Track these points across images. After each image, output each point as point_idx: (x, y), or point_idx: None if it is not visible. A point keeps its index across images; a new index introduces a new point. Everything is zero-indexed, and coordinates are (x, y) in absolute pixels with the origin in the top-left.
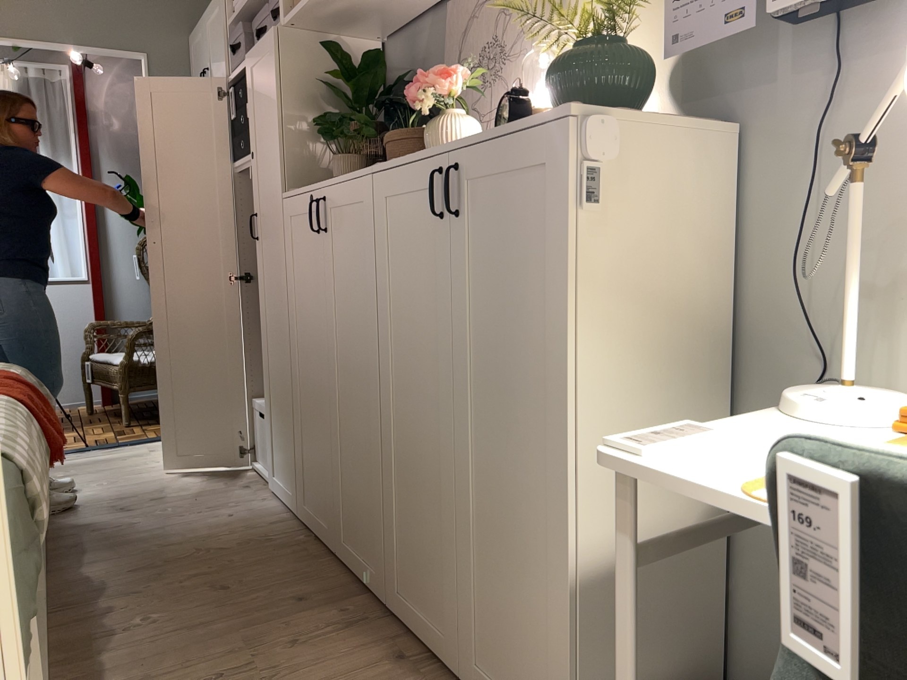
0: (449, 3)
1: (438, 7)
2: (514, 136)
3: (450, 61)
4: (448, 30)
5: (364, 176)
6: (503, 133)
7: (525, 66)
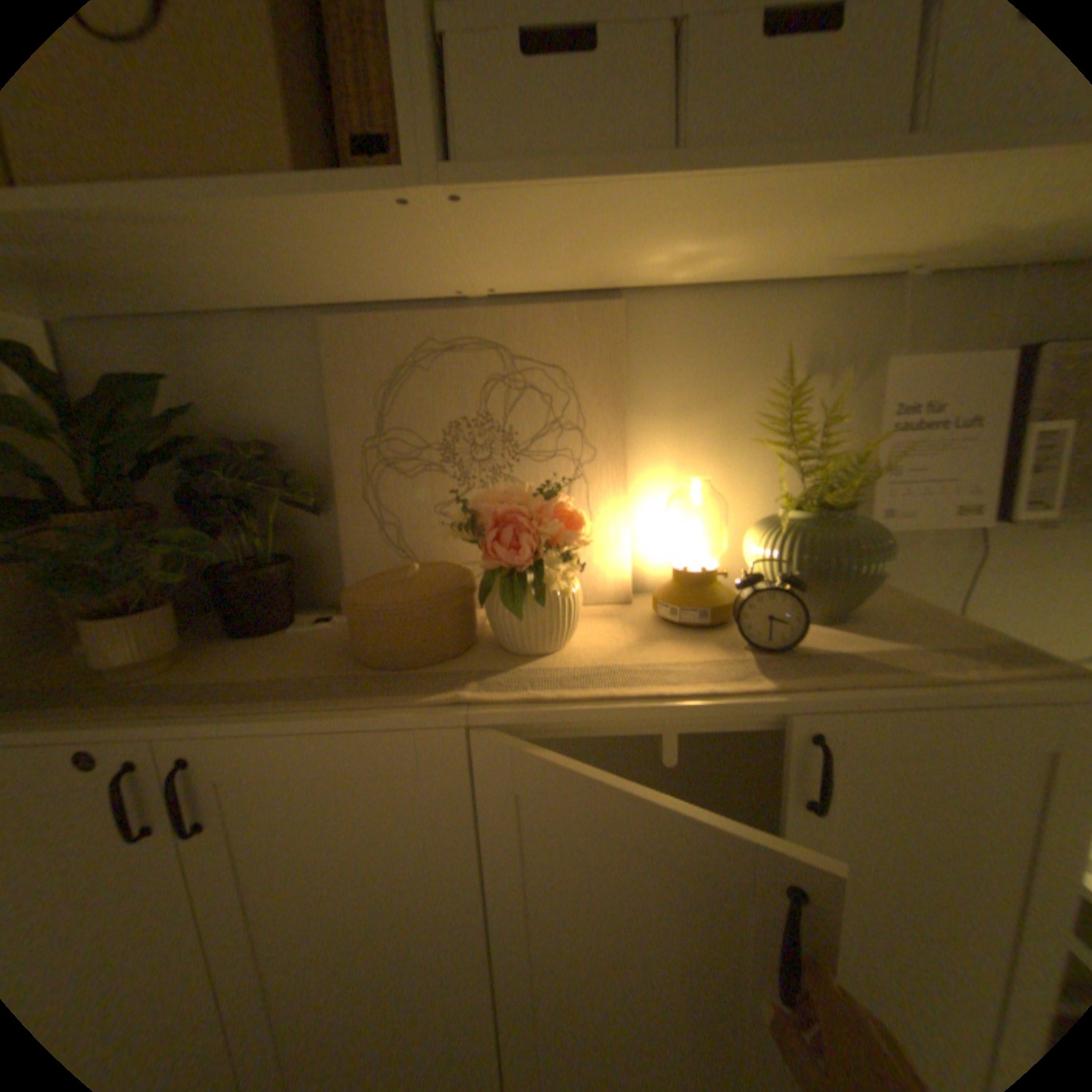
0: (312, 314)
1: (271, 310)
2: (985, 709)
3: (349, 420)
4: (332, 365)
5: (424, 726)
6: (961, 704)
7: (583, 477)
